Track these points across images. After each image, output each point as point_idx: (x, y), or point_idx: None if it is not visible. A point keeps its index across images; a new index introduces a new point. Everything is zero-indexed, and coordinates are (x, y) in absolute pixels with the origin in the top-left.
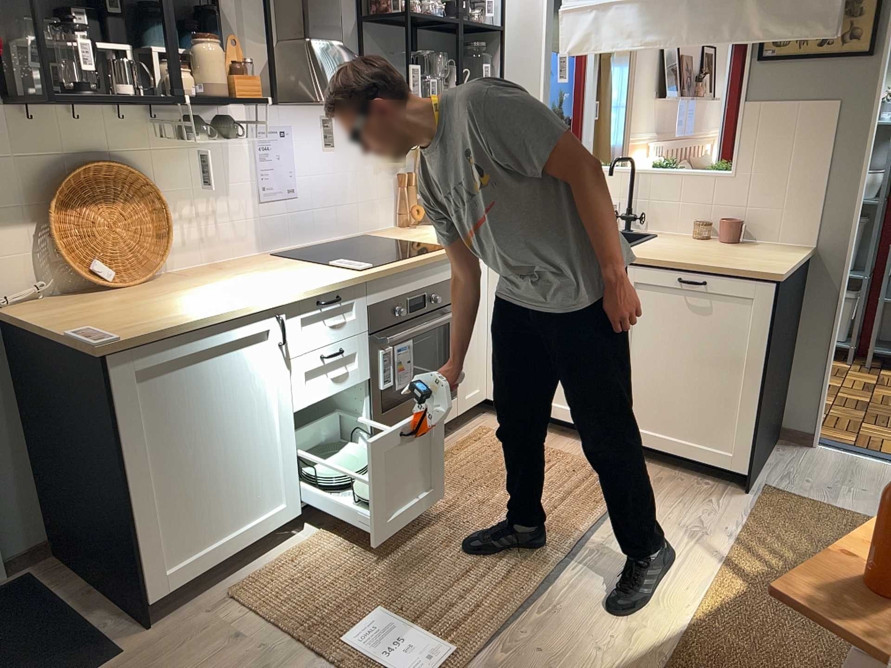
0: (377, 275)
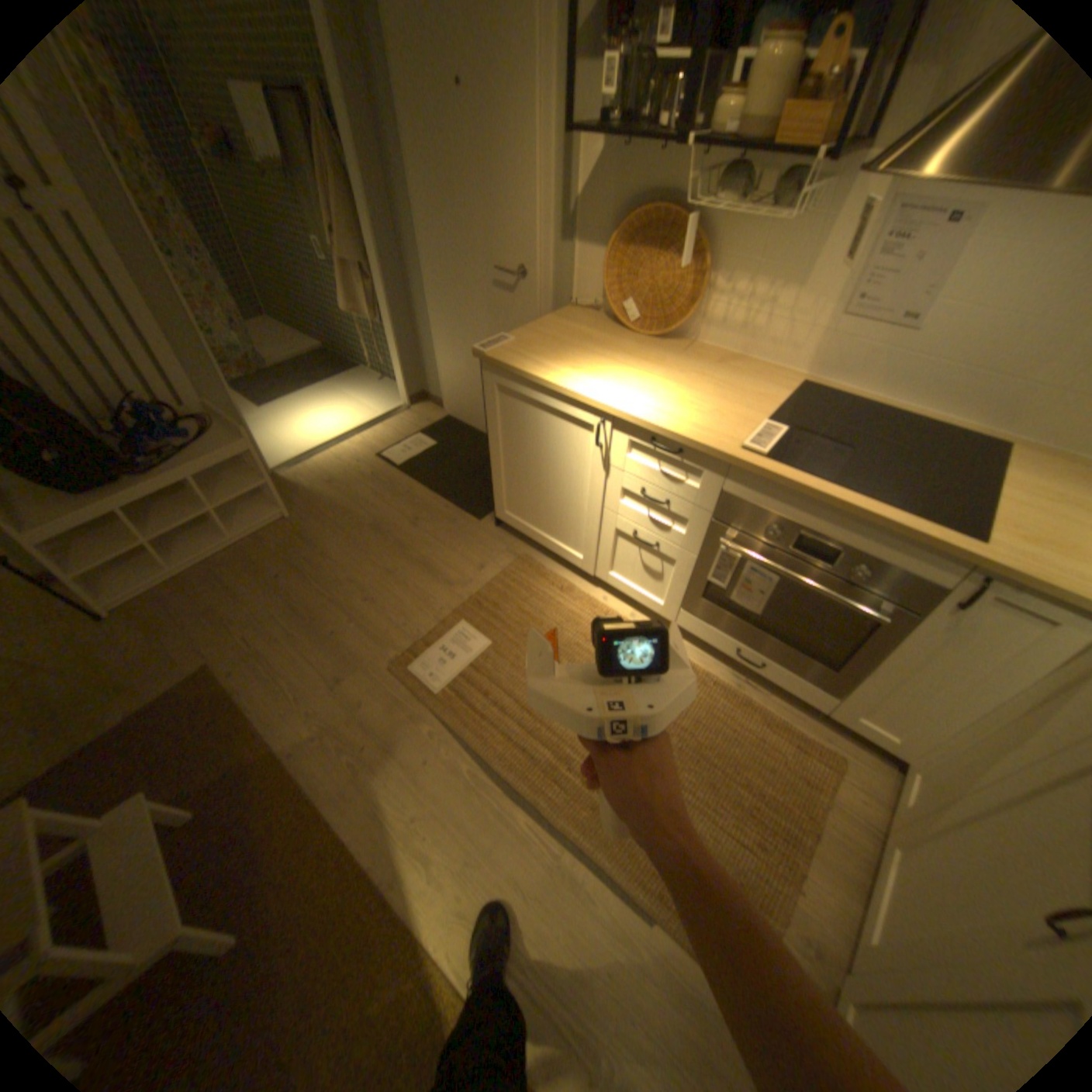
0: (748, 467)
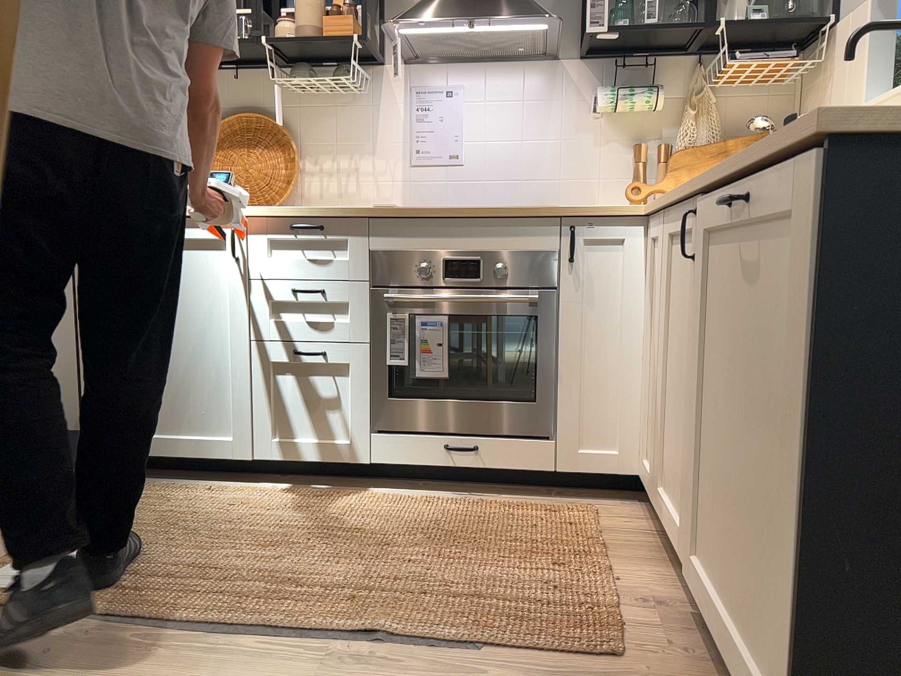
0: (383, 213)
